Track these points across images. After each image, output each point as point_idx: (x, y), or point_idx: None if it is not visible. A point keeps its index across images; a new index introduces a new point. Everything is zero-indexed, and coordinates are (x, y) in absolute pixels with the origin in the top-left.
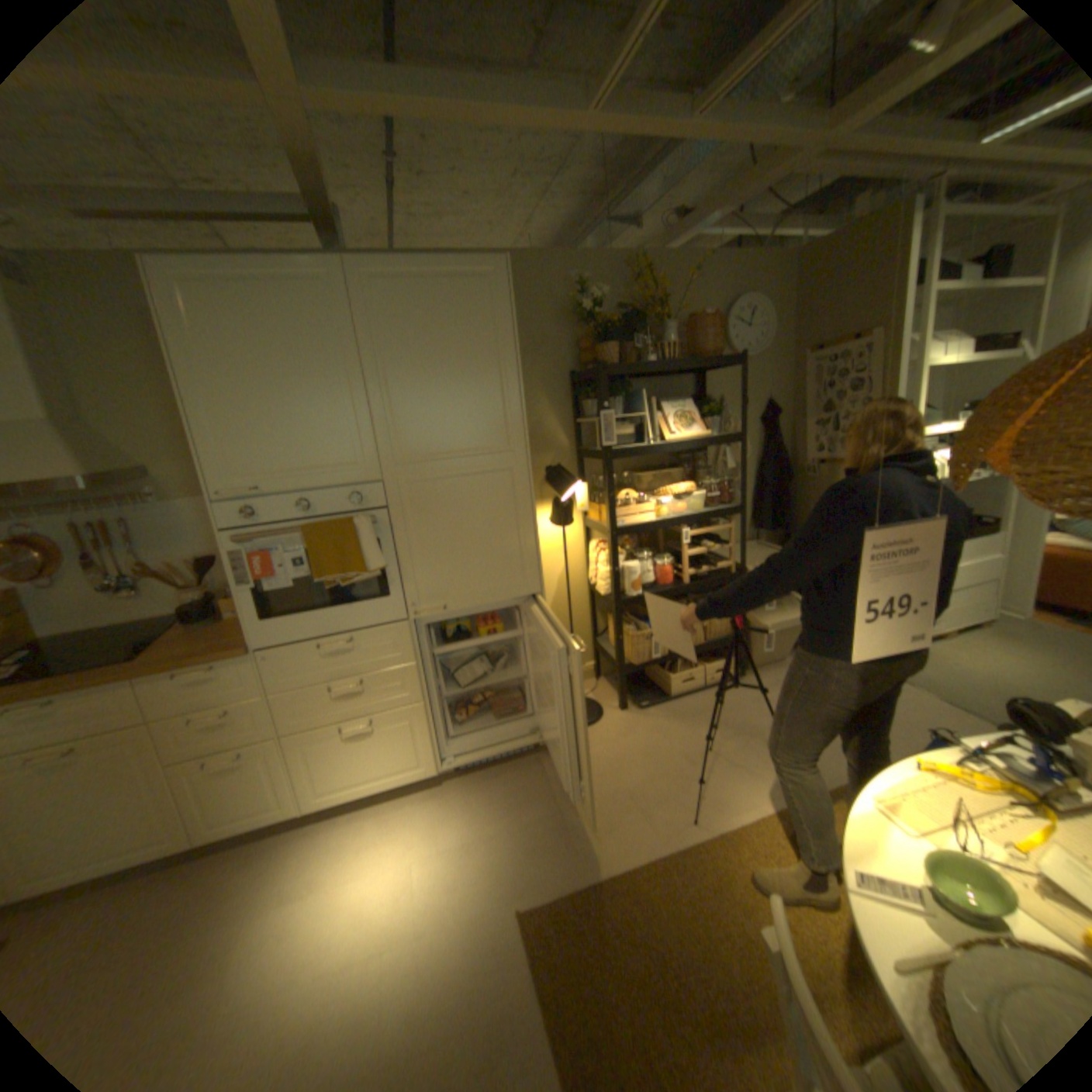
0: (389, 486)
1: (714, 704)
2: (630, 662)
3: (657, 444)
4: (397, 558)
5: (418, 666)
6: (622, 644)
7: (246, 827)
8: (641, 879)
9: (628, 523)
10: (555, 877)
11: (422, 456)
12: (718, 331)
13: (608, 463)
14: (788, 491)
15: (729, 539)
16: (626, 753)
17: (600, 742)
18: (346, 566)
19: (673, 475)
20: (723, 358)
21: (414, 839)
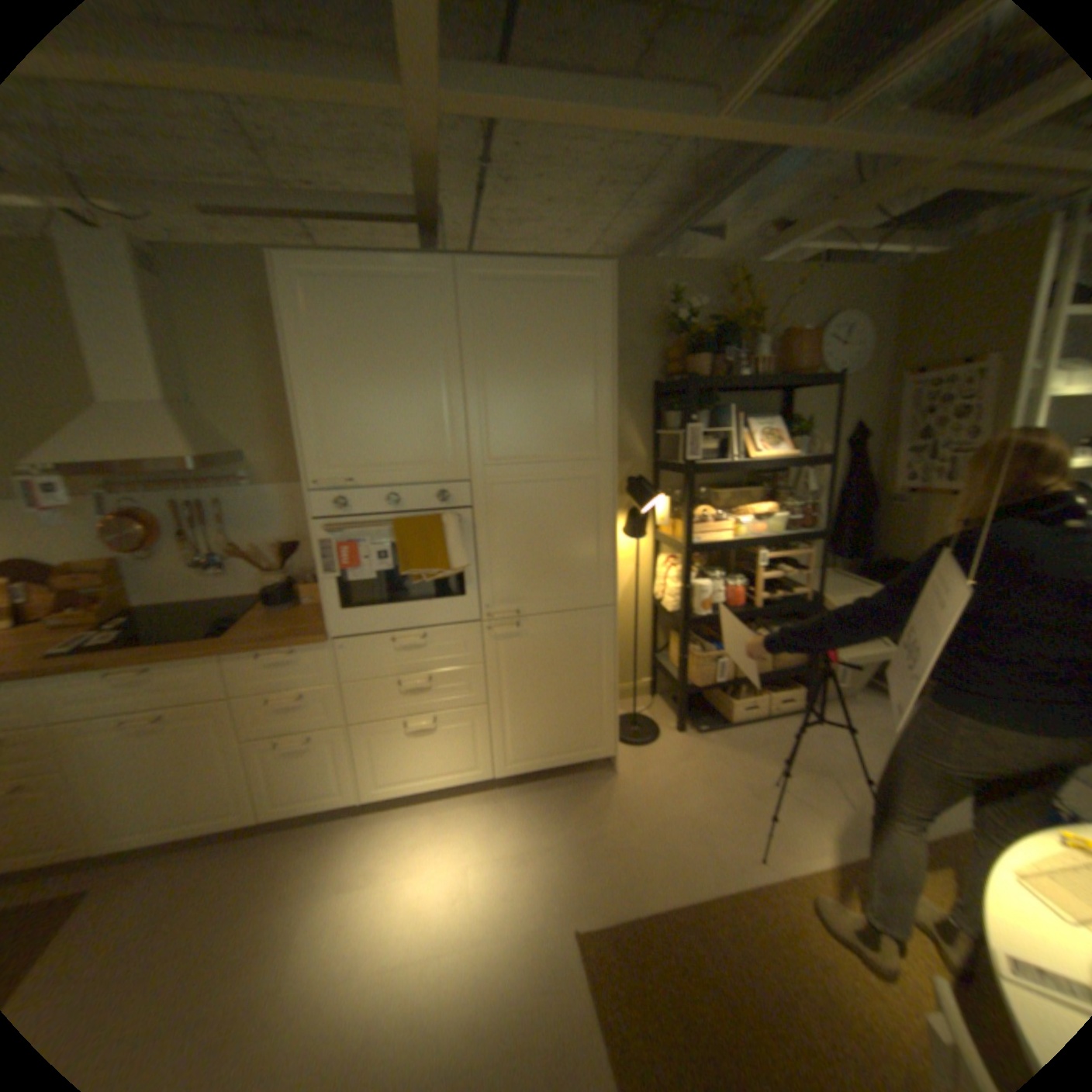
0: (478, 486)
1: (780, 737)
2: (693, 683)
3: (744, 461)
4: (478, 558)
5: (487, 668)
6: (688, 664)
7: (309, 809)
8: (708, 917)
9: (706, 541)
10: (616, 901)
11: (512, 458)
12: (817, 347)
13: (692, 477)
14: (873, 519)
15: (810, 565)
16: (687, 779)
17: (659, 764)
18: (425, 562)
19: (754, 494)
20: (820, 375)
21: (470, 842)
